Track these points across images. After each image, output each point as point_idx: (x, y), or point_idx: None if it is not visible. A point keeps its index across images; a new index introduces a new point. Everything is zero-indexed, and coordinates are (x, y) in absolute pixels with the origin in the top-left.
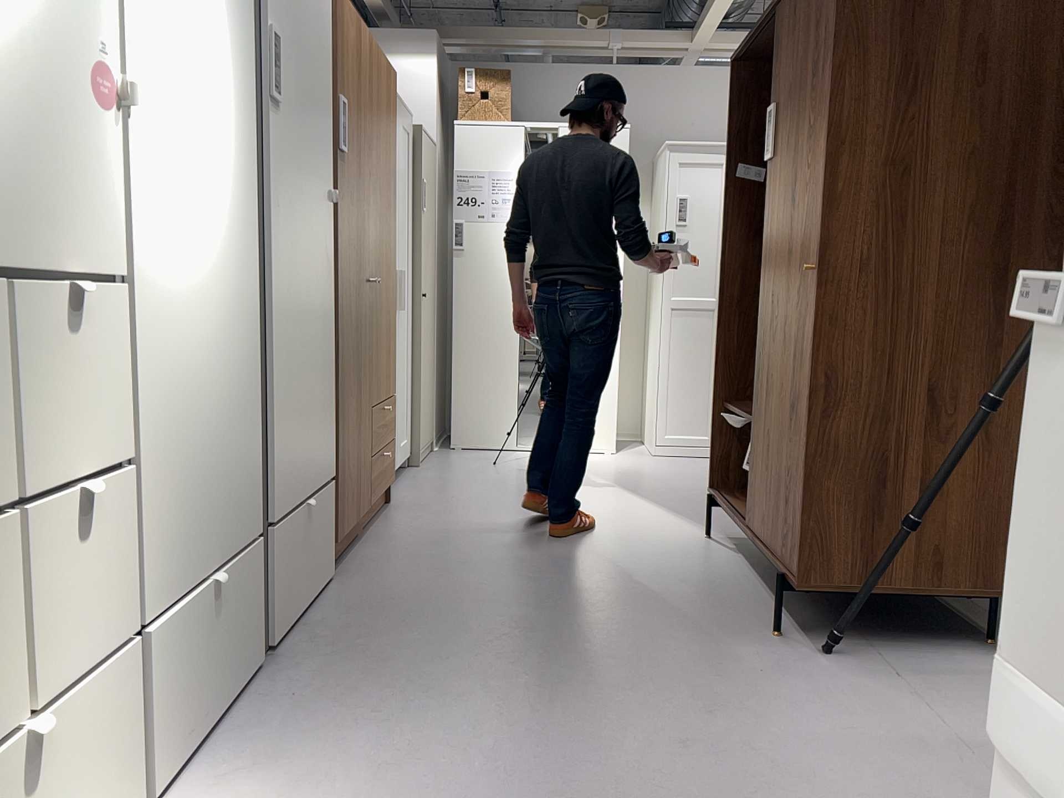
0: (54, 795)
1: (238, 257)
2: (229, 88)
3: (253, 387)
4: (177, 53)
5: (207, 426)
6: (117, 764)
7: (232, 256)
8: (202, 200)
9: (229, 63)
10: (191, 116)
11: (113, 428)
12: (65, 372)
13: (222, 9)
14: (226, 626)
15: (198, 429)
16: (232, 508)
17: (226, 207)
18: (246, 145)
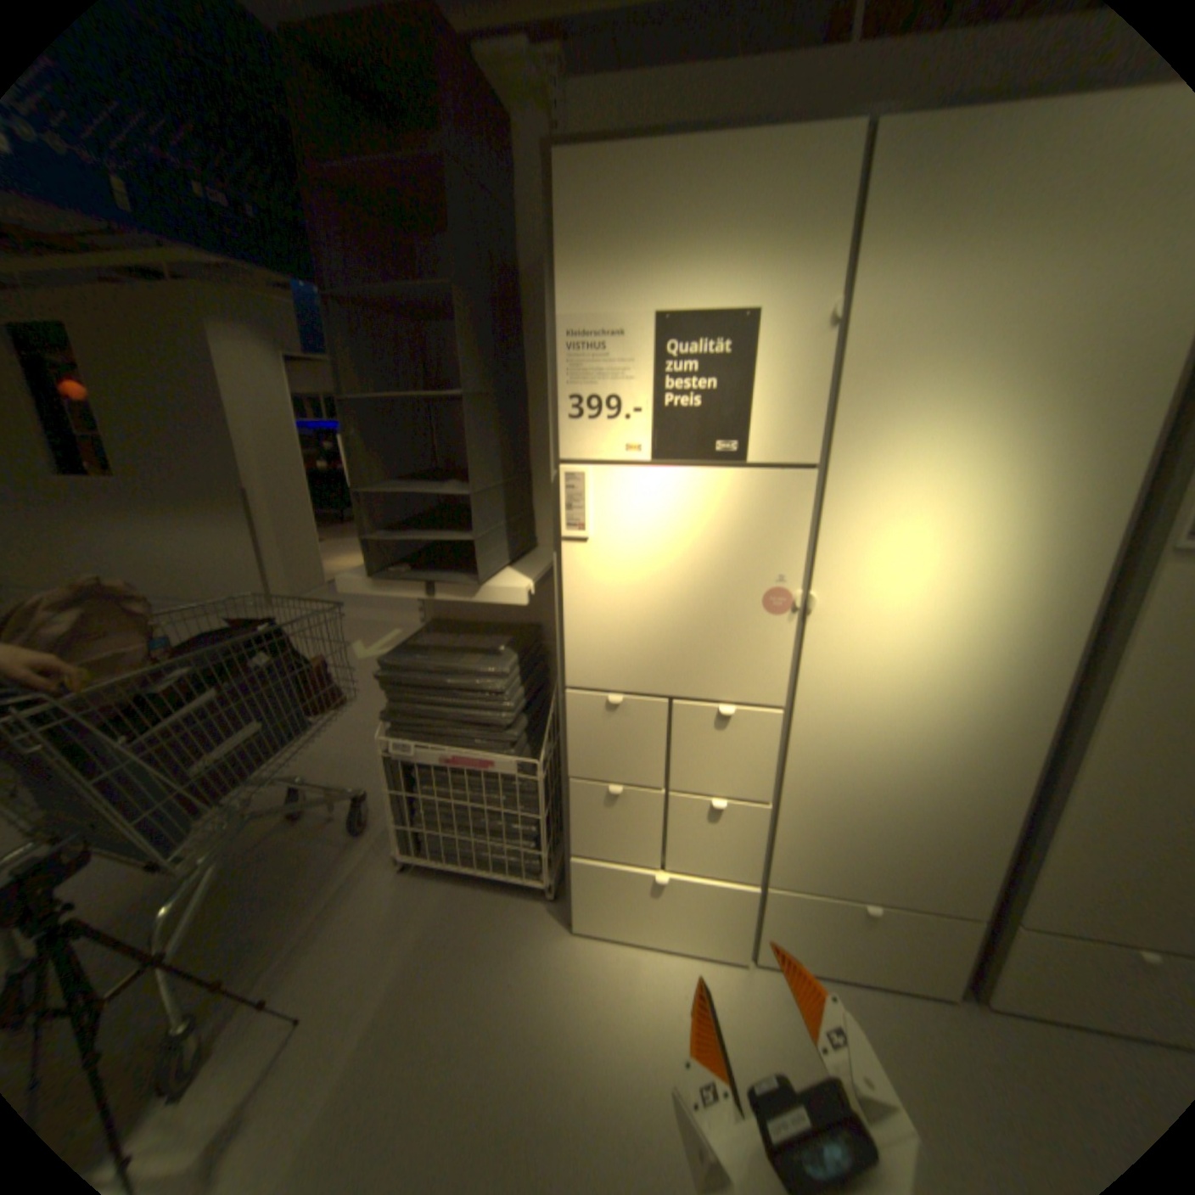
0: (682, 909)
1: (1012, 708)
2: (1038, 561)
3: (1026, 814)
4: (916, 555)
5: (899, 817)
6: (734, 930)
7: (995, 706)
8: (936, 662)
9: (1045, 537)
10: (931, 600)
11: (761, 784)
12: (719, 748)
13: (1044, 488)
14: (893, 946)
15: (881, 815)
16: (932, 883)
17: (993, 667)
18: (1073, 608)
